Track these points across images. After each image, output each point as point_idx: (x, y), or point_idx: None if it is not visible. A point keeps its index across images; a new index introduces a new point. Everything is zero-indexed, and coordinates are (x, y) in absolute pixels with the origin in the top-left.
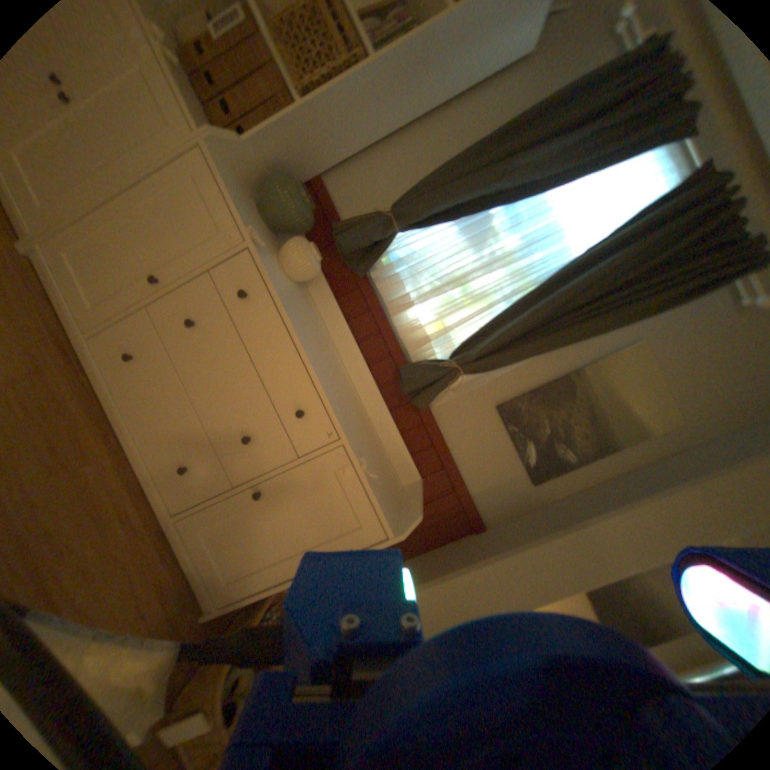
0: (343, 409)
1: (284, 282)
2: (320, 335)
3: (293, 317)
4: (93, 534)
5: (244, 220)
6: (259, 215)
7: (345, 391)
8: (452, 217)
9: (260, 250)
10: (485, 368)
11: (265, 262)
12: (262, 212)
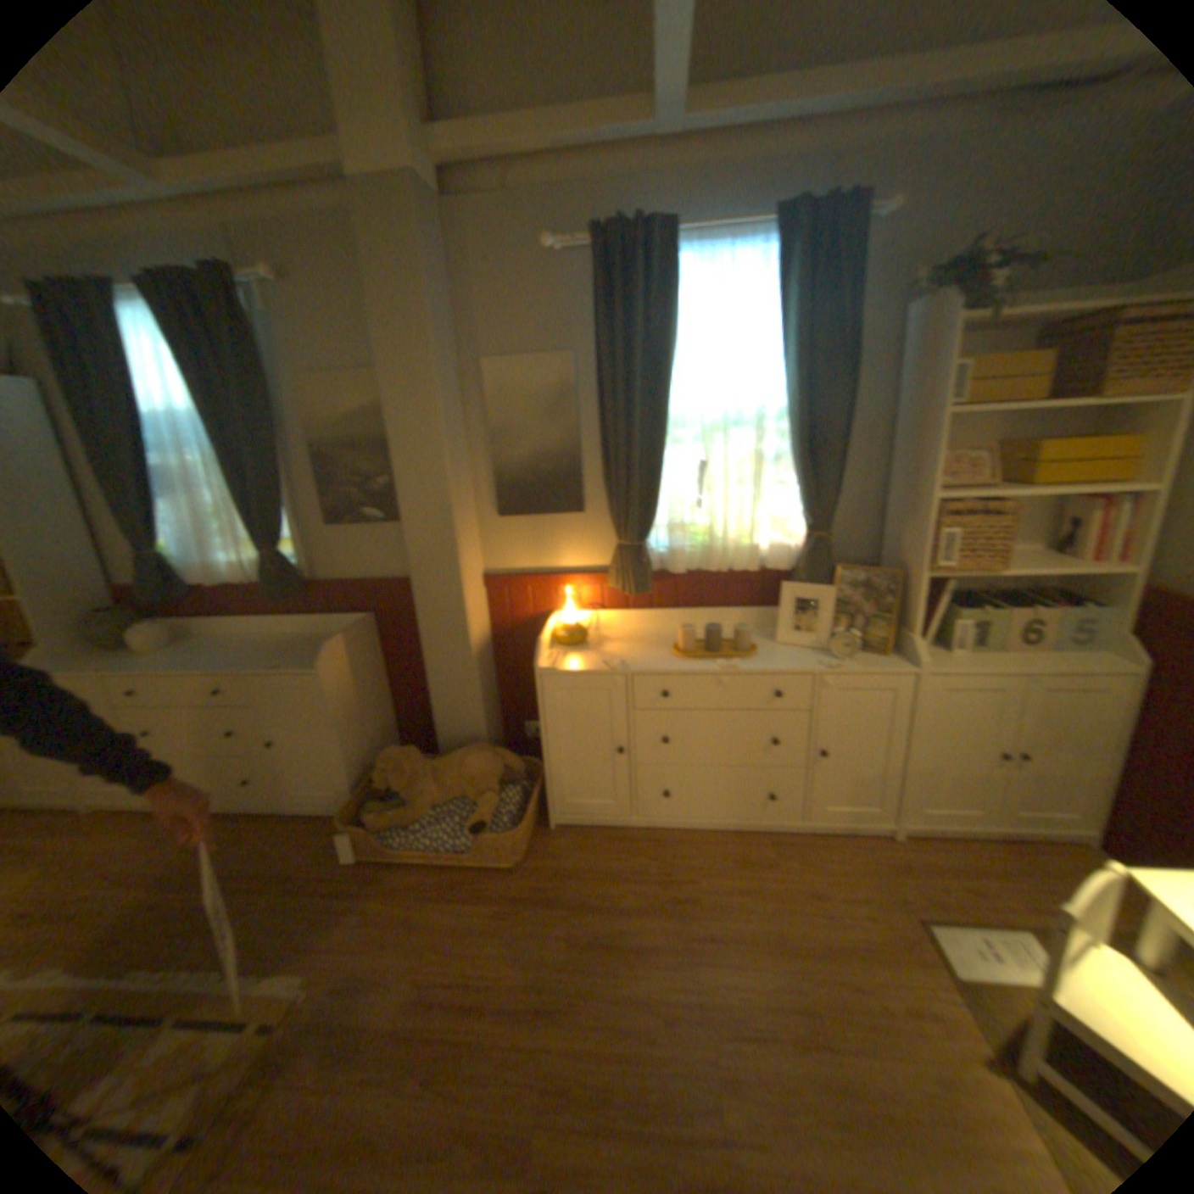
0: (244, 660)
1: (149, 660)
2: (215, 645)
3: (160, 667)
4: (238, 850)
5: (87, 670)
6: (108, 653)
7: (256, 647)
8: (151, 501)
9: (109, 669)
10: (267, 531)
11: (118, 669)
12: (105, 649)
